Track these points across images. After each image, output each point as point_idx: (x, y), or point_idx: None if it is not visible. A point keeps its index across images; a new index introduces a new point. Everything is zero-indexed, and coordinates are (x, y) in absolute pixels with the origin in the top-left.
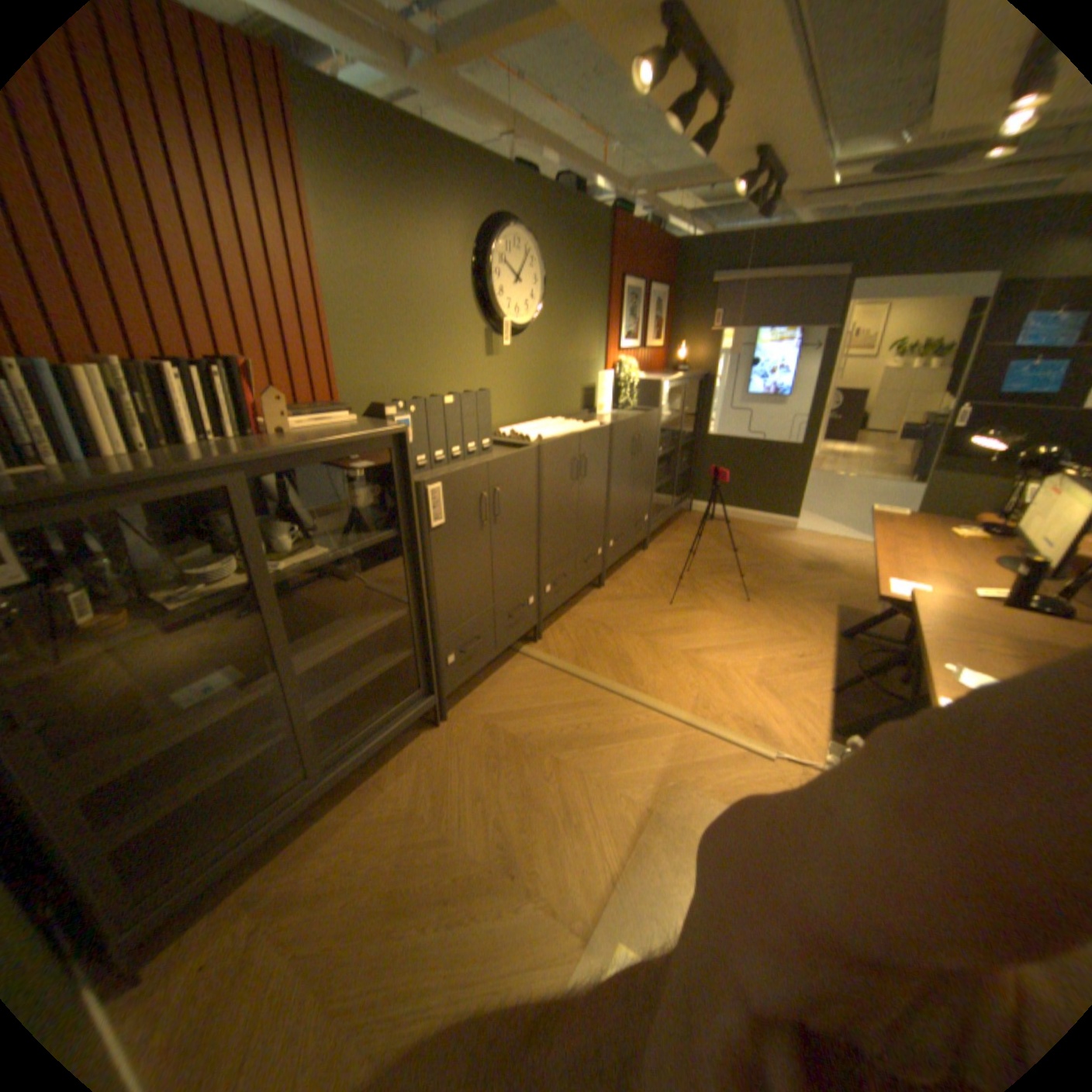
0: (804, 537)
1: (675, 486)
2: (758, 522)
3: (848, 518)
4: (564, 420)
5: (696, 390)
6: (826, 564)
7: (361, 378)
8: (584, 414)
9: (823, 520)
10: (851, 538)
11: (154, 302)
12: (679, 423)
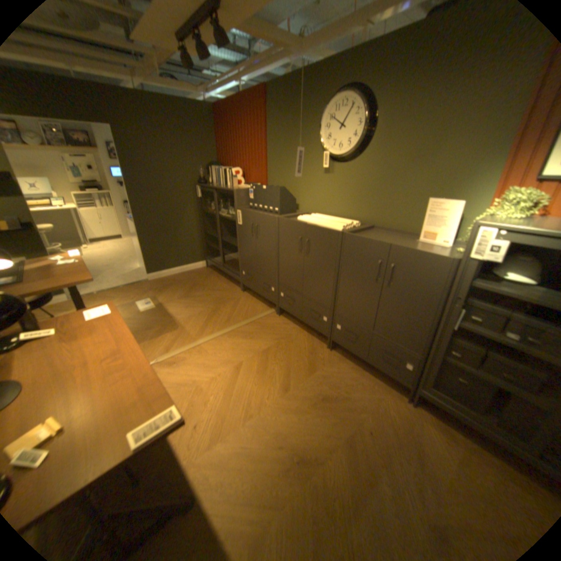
0: None
1: None
2: None
3: None
4: (346, 221)
5: None
6: None
7: (273, 177)
8: (407, 234)
9: None
10: None
11: (242, 156)
12: None
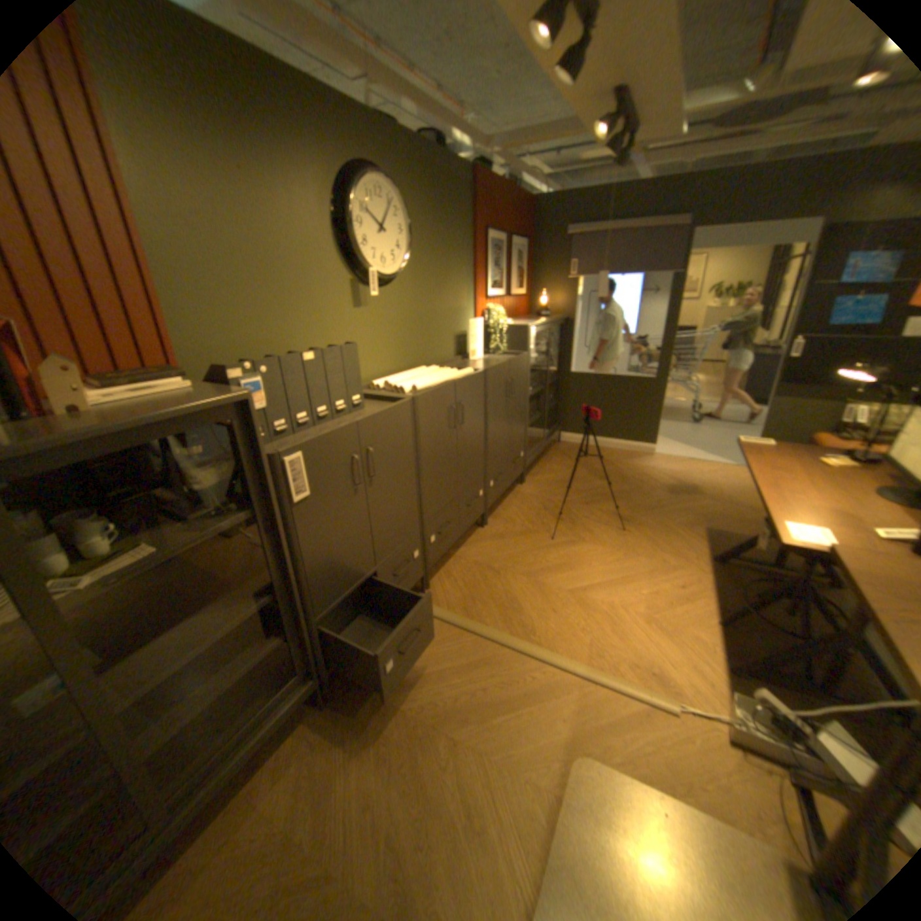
0: (659, 462)
1: (542, 422)
2: (617, 449)
3: (693, 441)
4: (435, 369)
5: (555, 333)
6: (683, 487)
7: (202, 337)
8: (455, 362)
9: (672, 444)
10: (699, 460)
11: None
12: (541, 365)
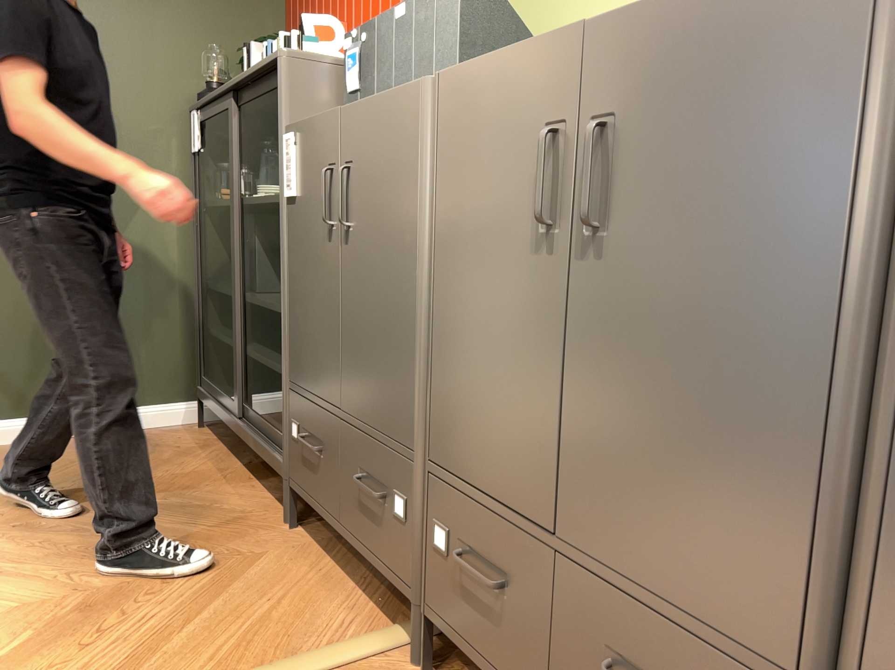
0: None
1: None
2: None
3: None
4: None
5: None
6: None
7: None
8: None
9: None
10: None
11: None
12: None
